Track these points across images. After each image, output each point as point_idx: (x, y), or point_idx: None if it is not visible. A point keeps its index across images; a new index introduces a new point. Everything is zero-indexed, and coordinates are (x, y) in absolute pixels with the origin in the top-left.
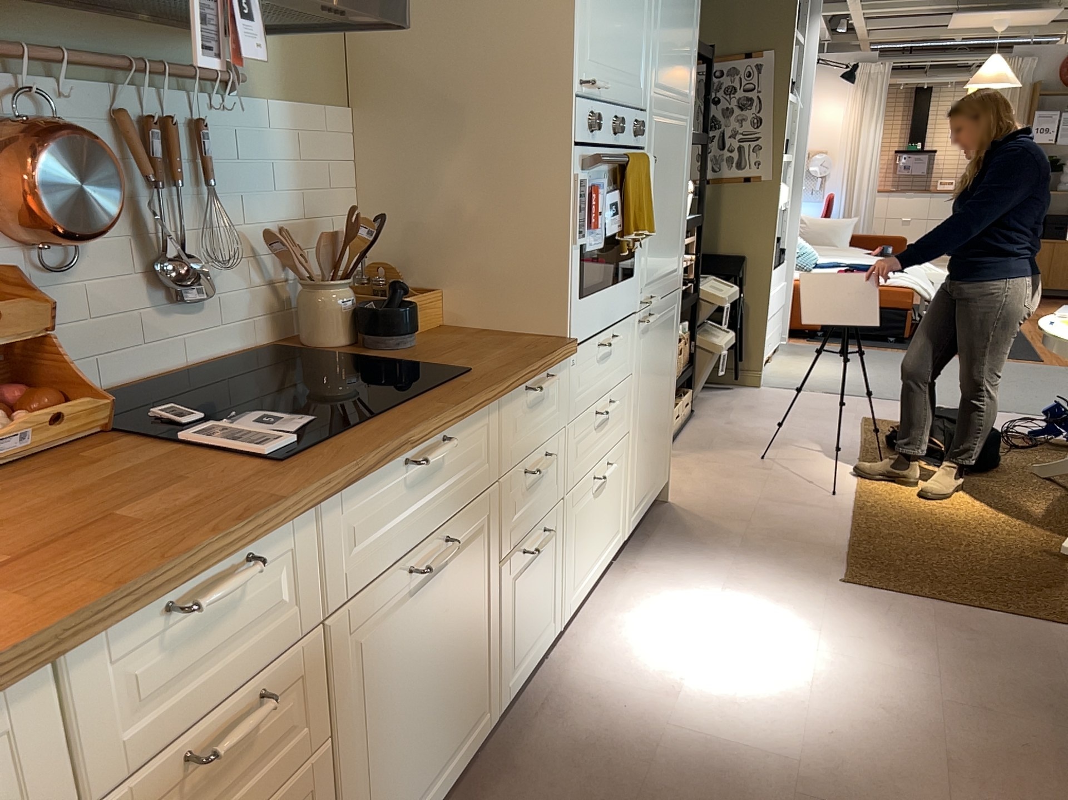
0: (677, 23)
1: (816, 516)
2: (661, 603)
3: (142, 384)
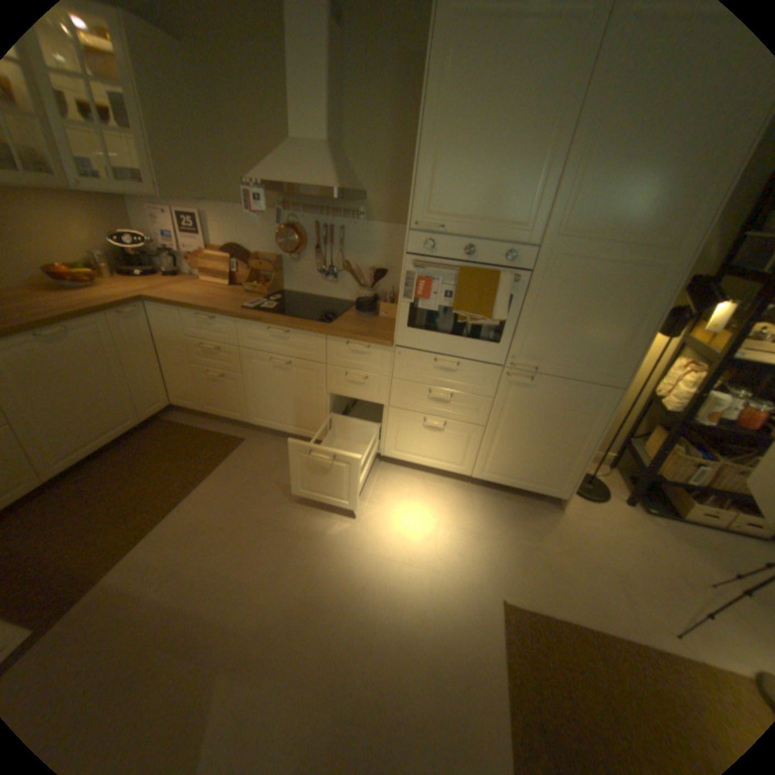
0: (635, 178)
1: (615, 612)
2: (435, 501)
3: (313, 296)
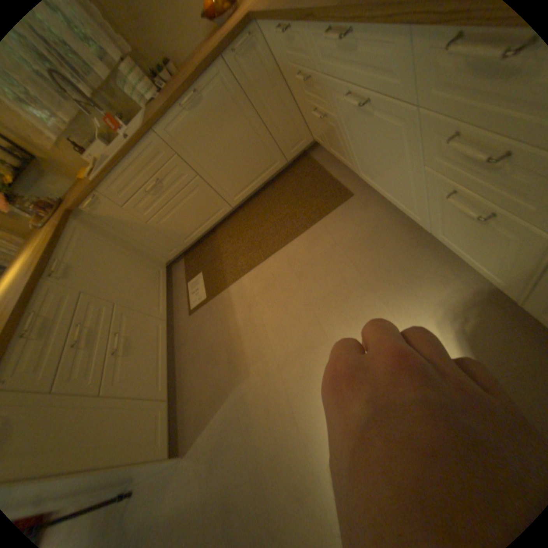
0: None
1: None
2: None
3: None
